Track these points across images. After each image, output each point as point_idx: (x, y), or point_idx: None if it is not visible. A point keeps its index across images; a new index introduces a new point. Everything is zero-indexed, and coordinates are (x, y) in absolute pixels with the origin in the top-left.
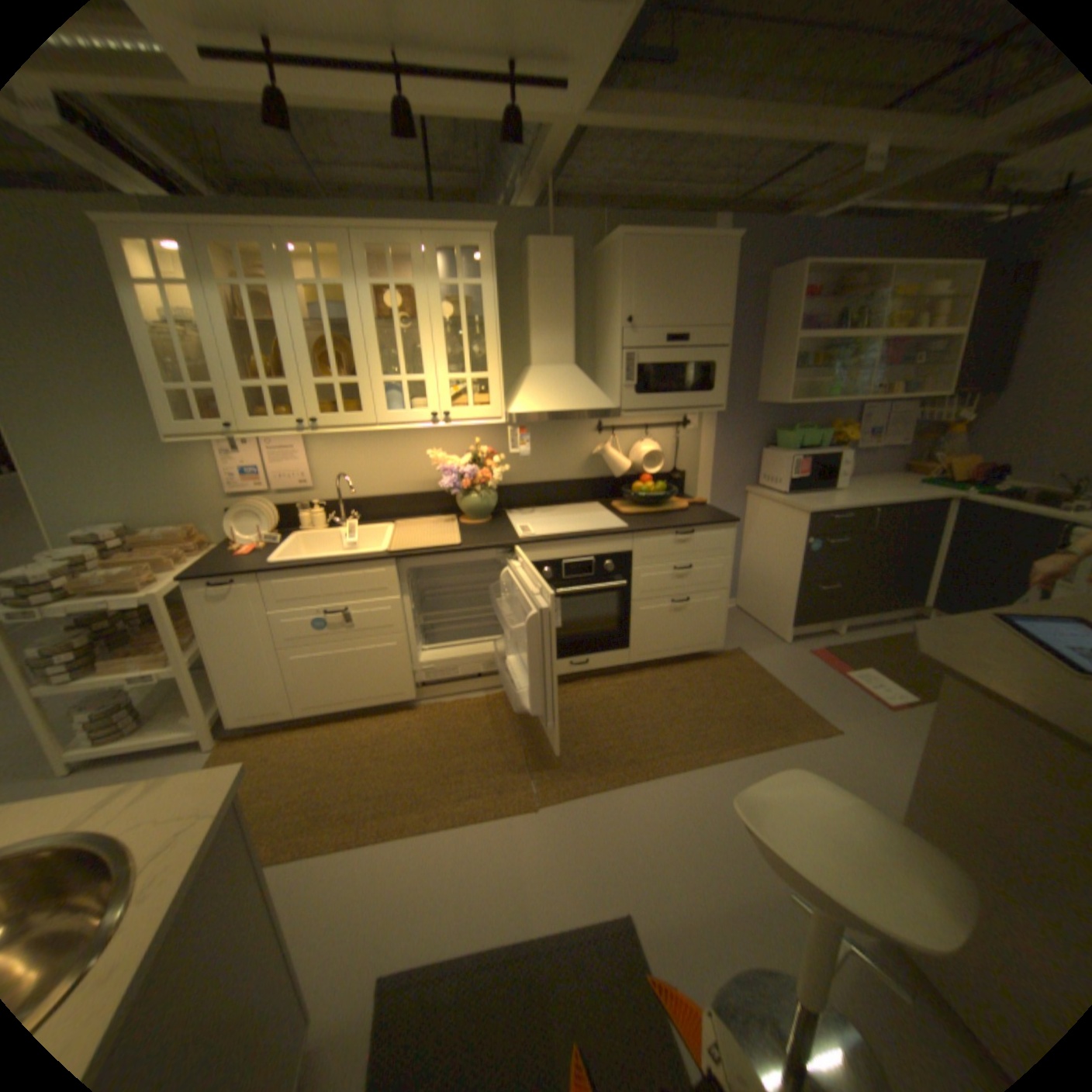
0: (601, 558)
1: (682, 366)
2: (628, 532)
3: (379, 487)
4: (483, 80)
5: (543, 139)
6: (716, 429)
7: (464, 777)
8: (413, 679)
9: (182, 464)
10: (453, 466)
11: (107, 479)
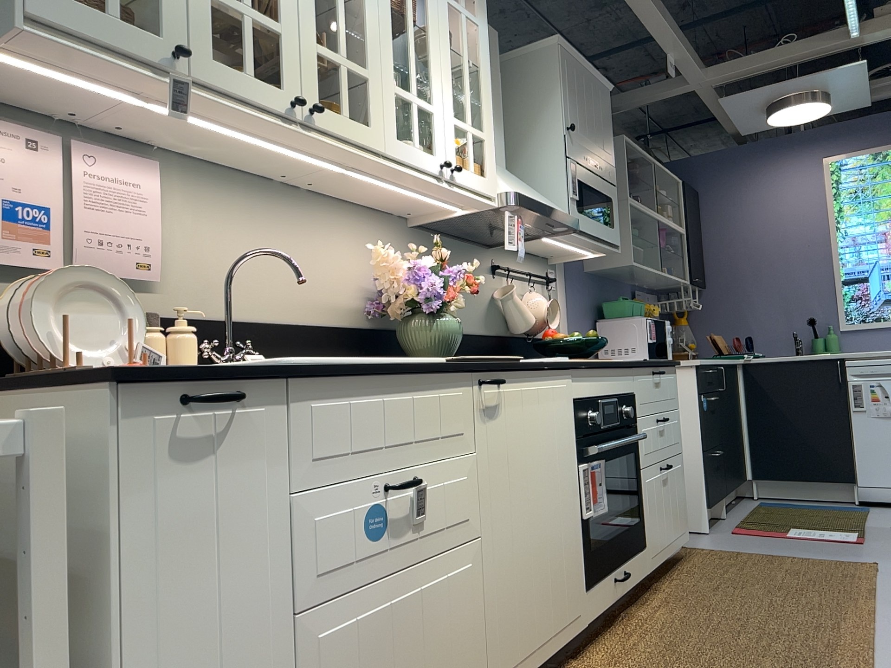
0: (620, 400)
1: (595, 195)
2: (635, 363)
3: (266, 304)
4: None
5: None
6: (568, 294)
7: None
8: (486, 653)
9: None
10: (422, 265)
11: None
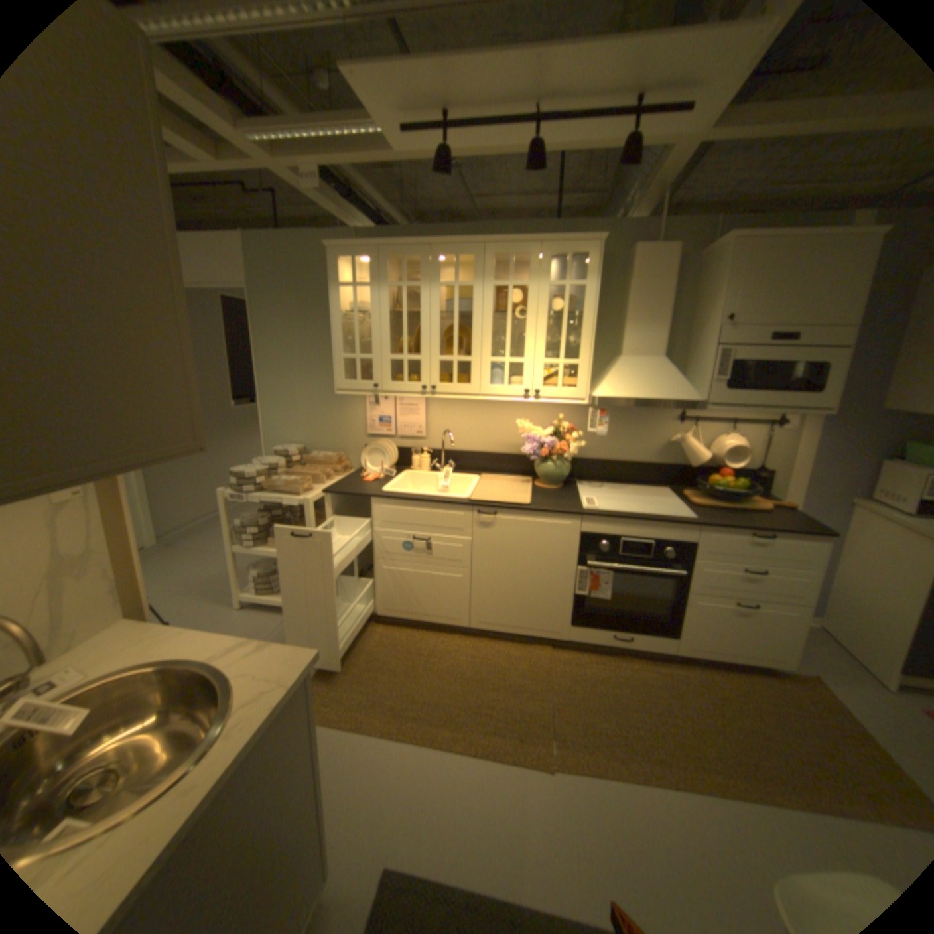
0: (662, 543)
1: (786, 364)
2: (696, 524)
3: (473, 444)
4: (610, 115)
5: (664, 158)
6: (821, 432)
7: (493, 713)
8: (470, 610)
9: (345, 410)
10: (535, 436)
11: (301, 414)
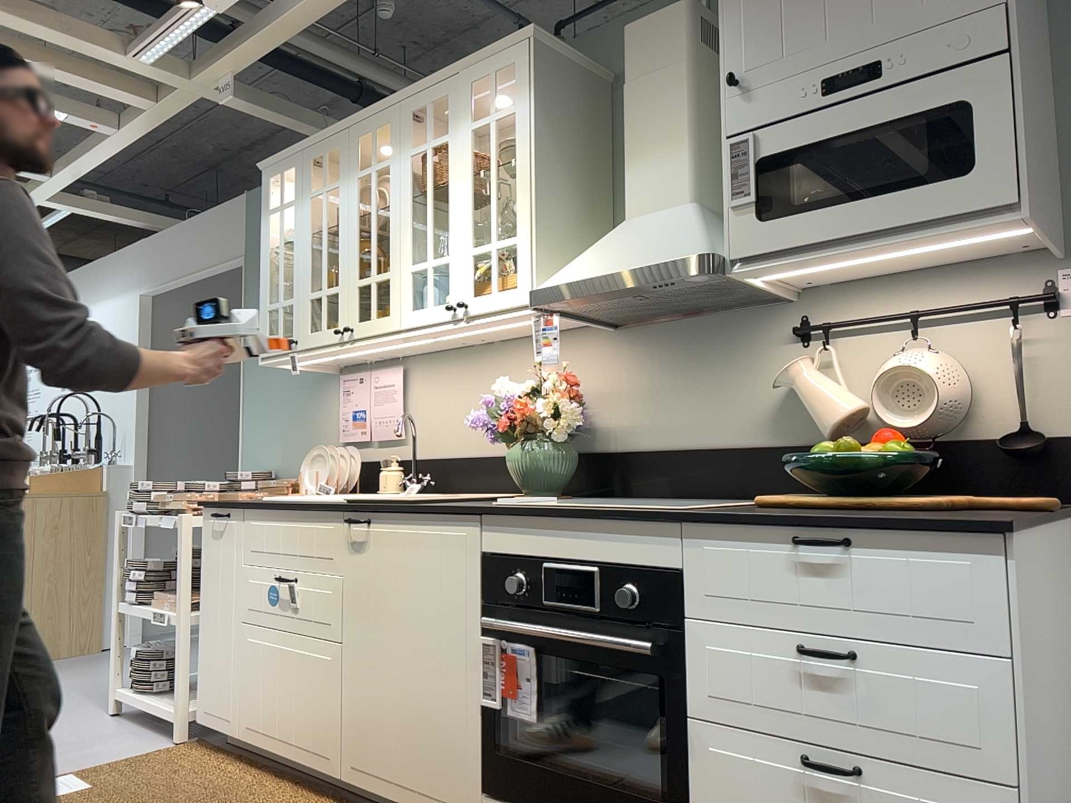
0: (616, 573)
1: (874, 137)
2: (663, 515)
3: (464, 443)
4: None
5: None
6: None
7: None
8: (340, 736)
9: (320, 407)
10: (498, 397)
11: (278, 422)
